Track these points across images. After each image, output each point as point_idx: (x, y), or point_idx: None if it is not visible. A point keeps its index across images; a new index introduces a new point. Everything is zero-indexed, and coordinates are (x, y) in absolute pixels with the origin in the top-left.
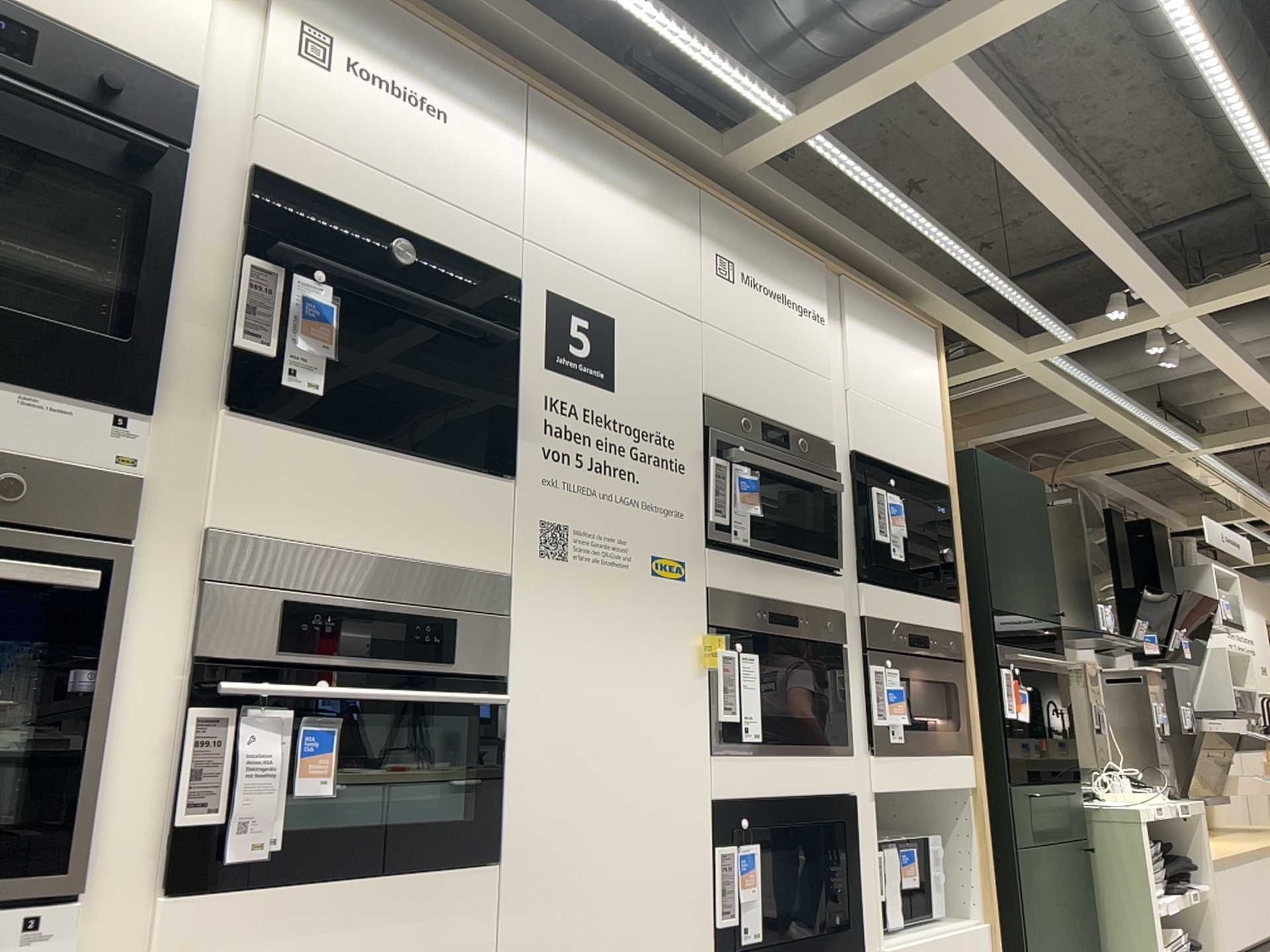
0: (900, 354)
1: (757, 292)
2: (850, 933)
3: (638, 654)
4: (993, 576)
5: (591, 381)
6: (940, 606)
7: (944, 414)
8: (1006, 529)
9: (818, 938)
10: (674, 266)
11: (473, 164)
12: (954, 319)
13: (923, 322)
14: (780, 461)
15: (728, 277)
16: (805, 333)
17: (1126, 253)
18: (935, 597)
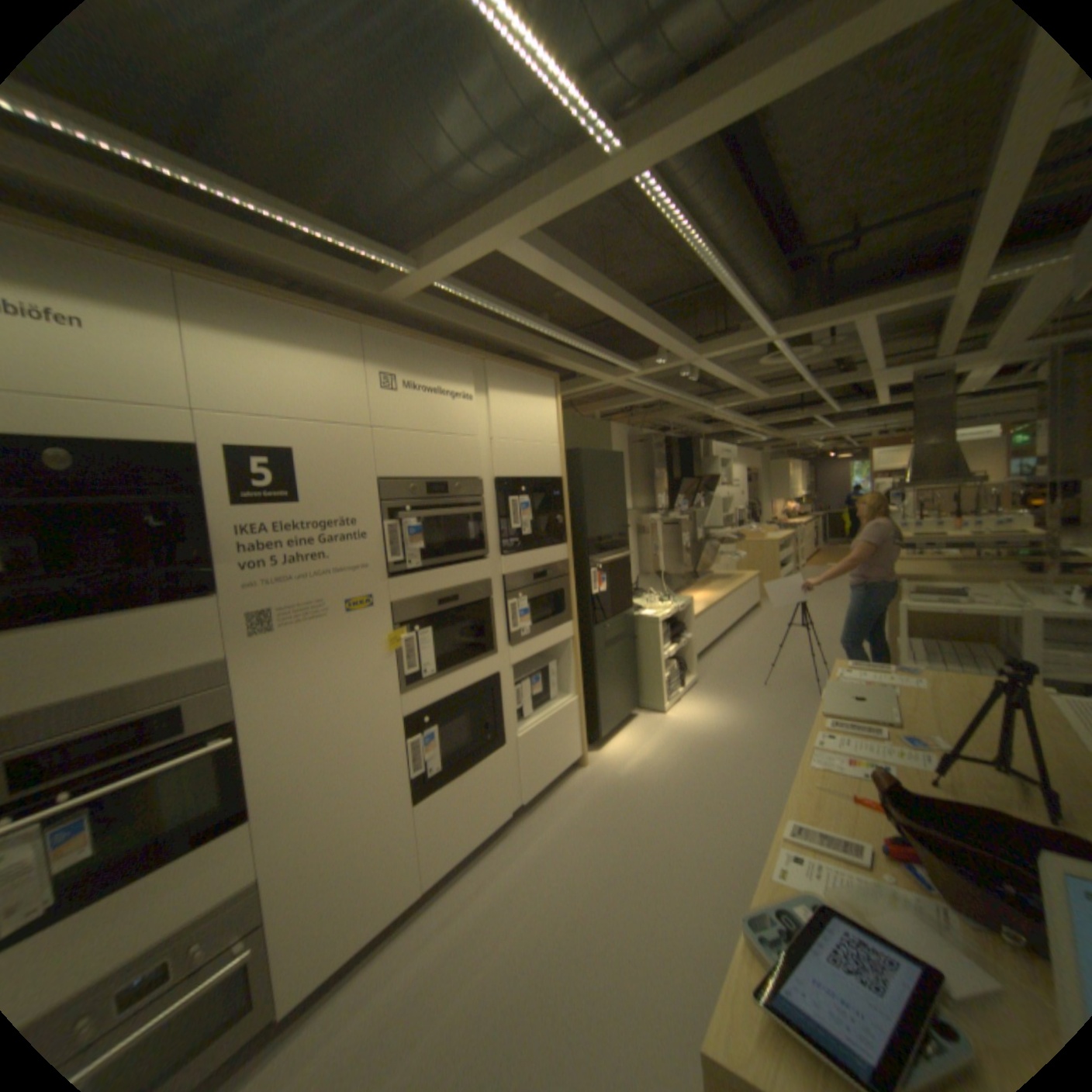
0: (529, 405)
1: (417, 394)
2: (495, 741)
3: (339, 664)
4: (588, 521)
5: (276, 504)
6: (553, 551)
7: (559, 435)
8: (598, 491)
9: (475, 753)
10: (342, 394)
11: (122, 361)
12: (571, 367)
13: (546, 378)
14: (440, 506)
15: (391, 390)
16: (457, 412)
17: (662, 335)
18: (552, 545)
